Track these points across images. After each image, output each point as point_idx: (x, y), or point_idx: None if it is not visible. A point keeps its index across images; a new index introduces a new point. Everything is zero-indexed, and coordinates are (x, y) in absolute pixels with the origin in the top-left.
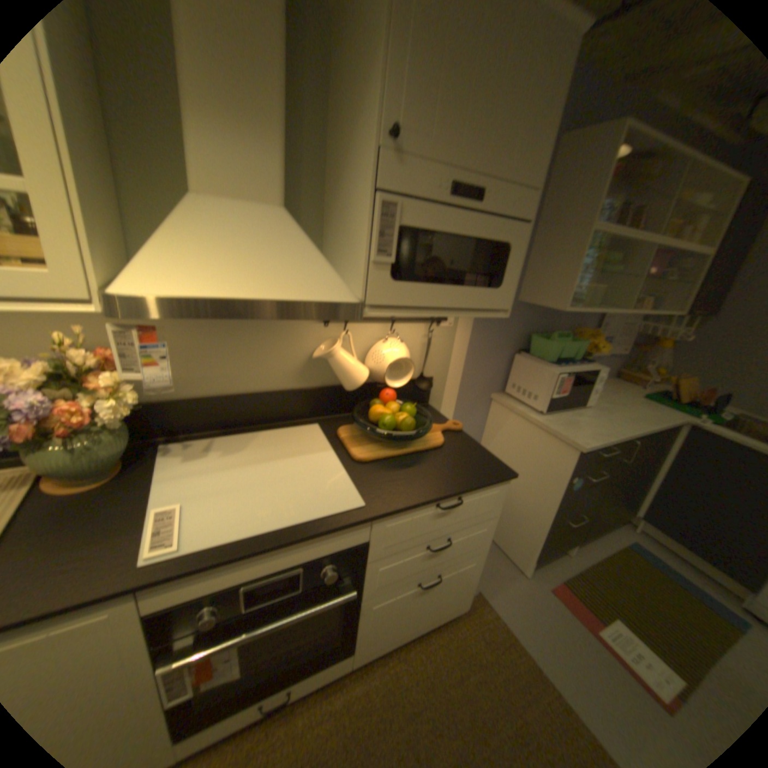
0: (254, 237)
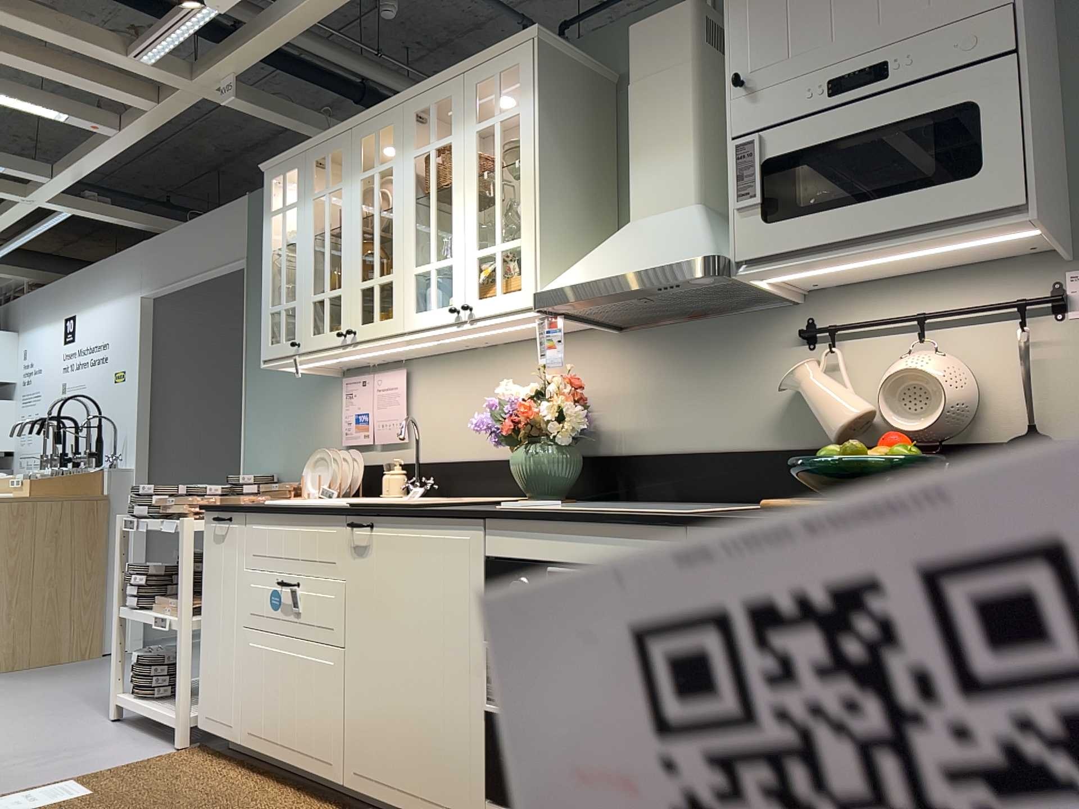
0: (648, 236)
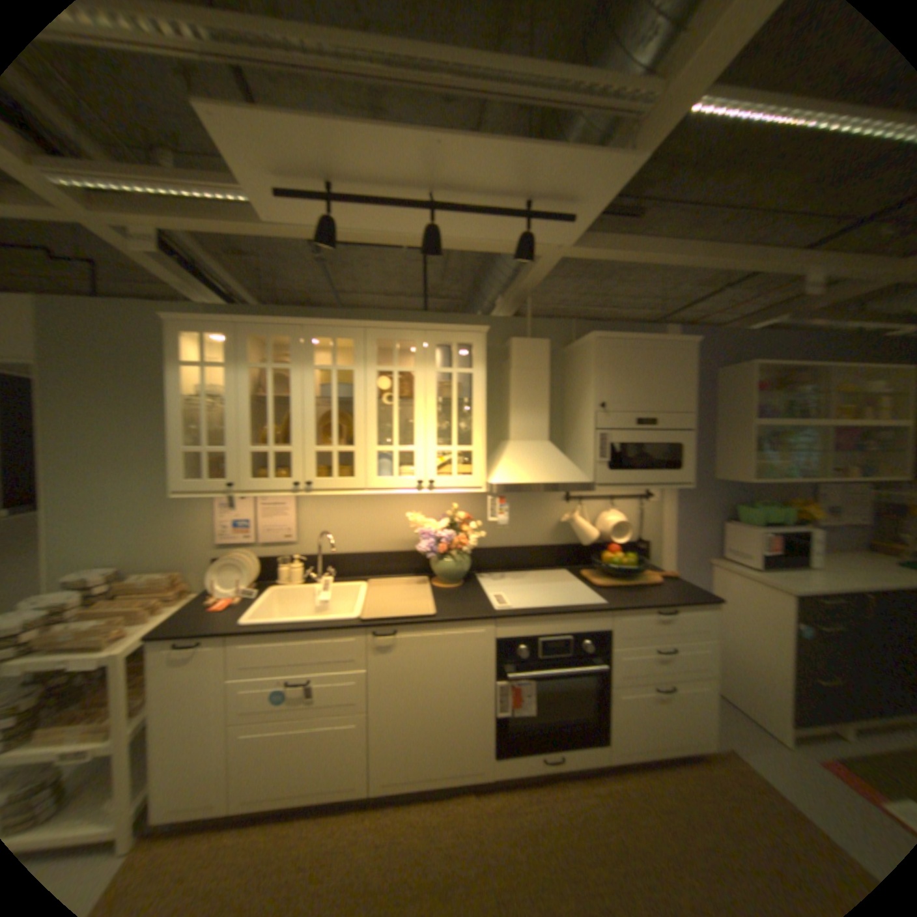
0: (537, 457)
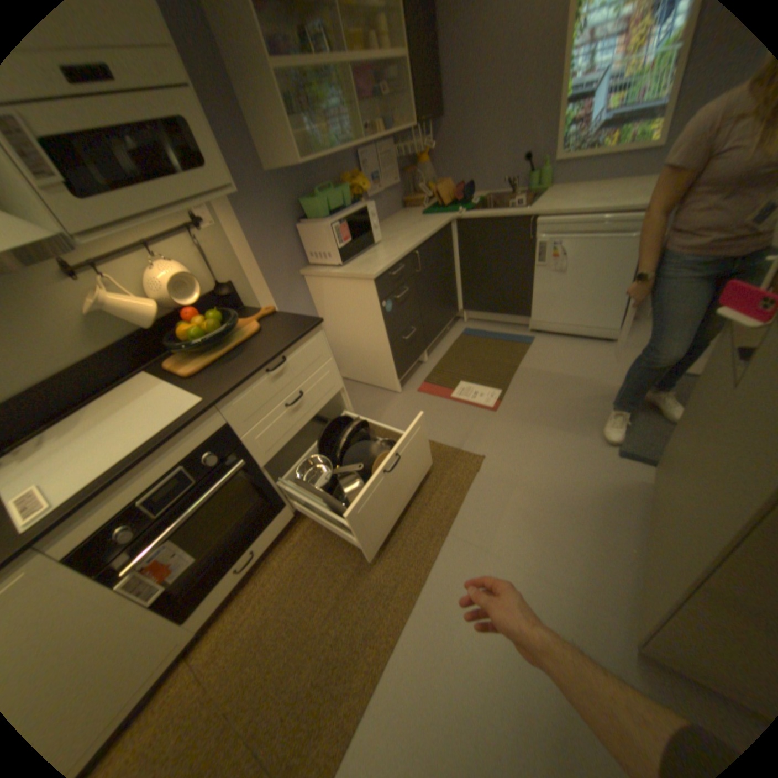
0: None
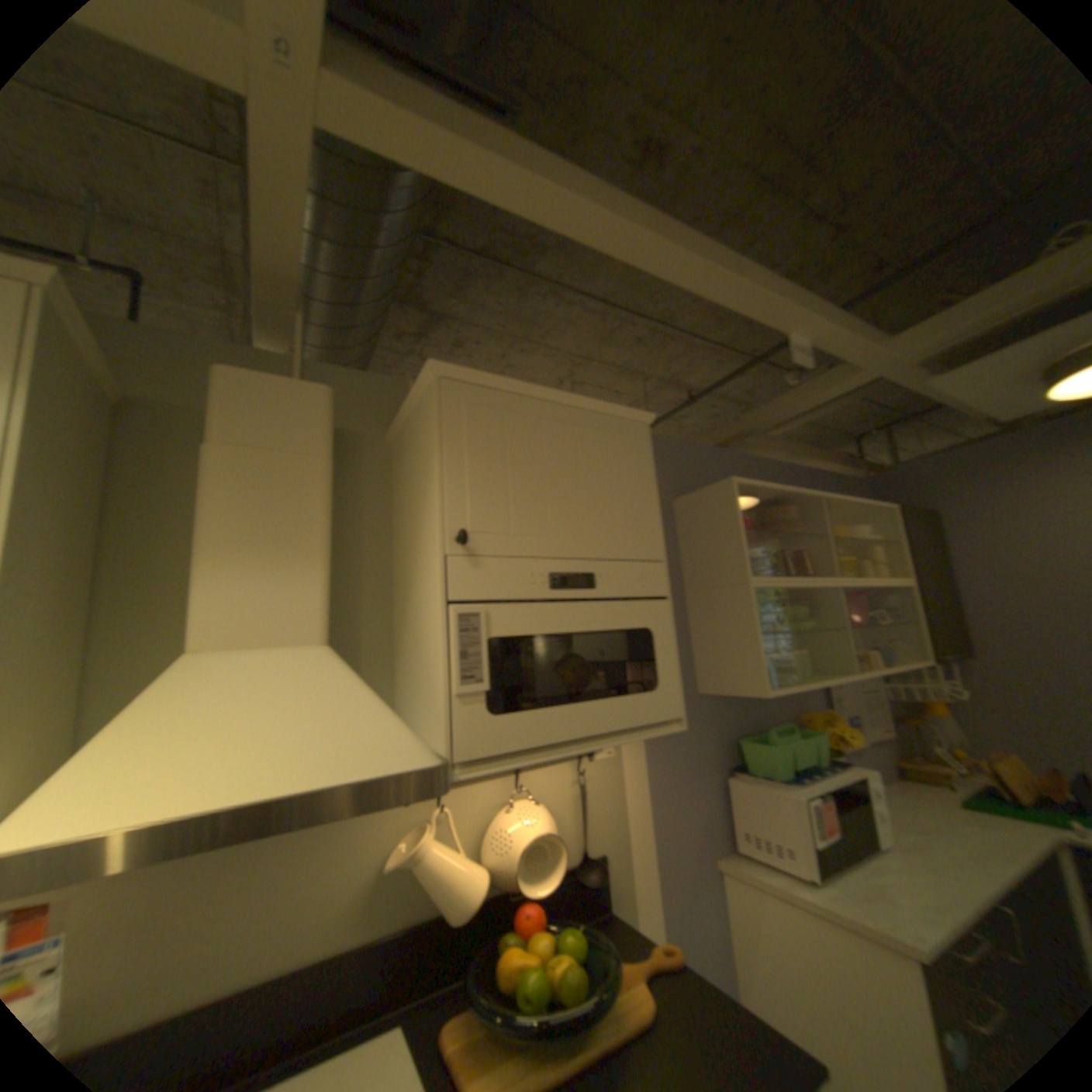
0: (273, 698)
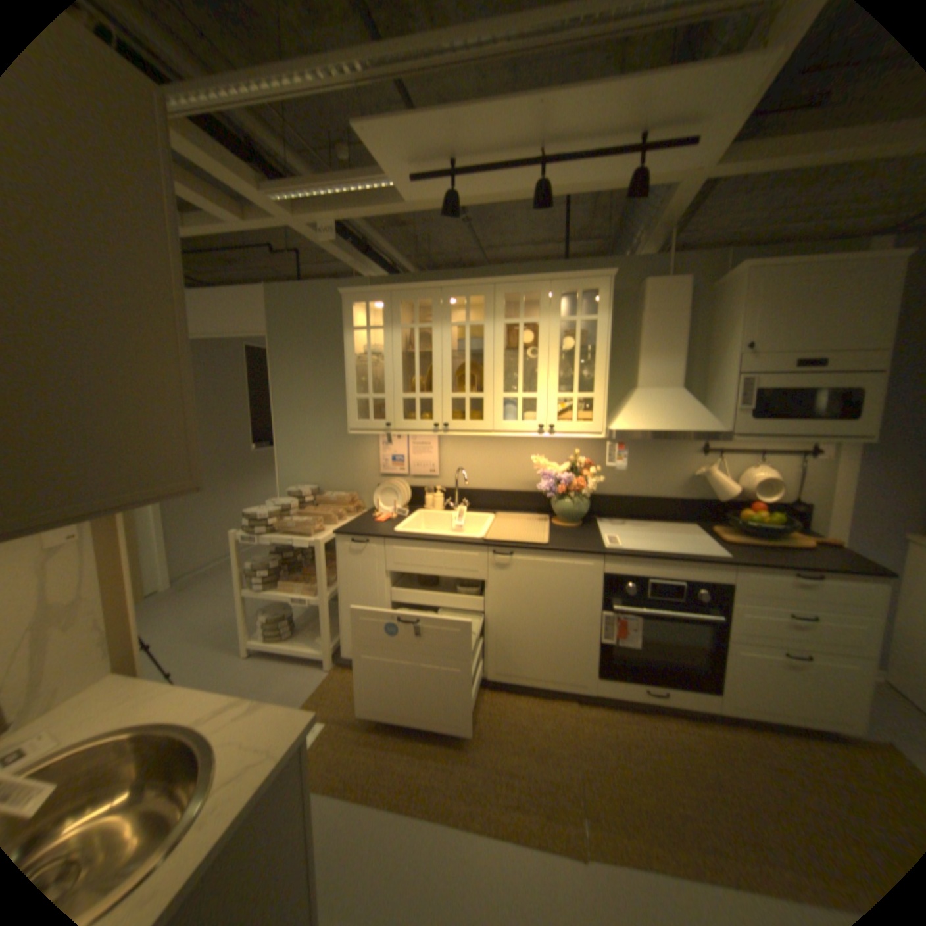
0: (668, 405)
